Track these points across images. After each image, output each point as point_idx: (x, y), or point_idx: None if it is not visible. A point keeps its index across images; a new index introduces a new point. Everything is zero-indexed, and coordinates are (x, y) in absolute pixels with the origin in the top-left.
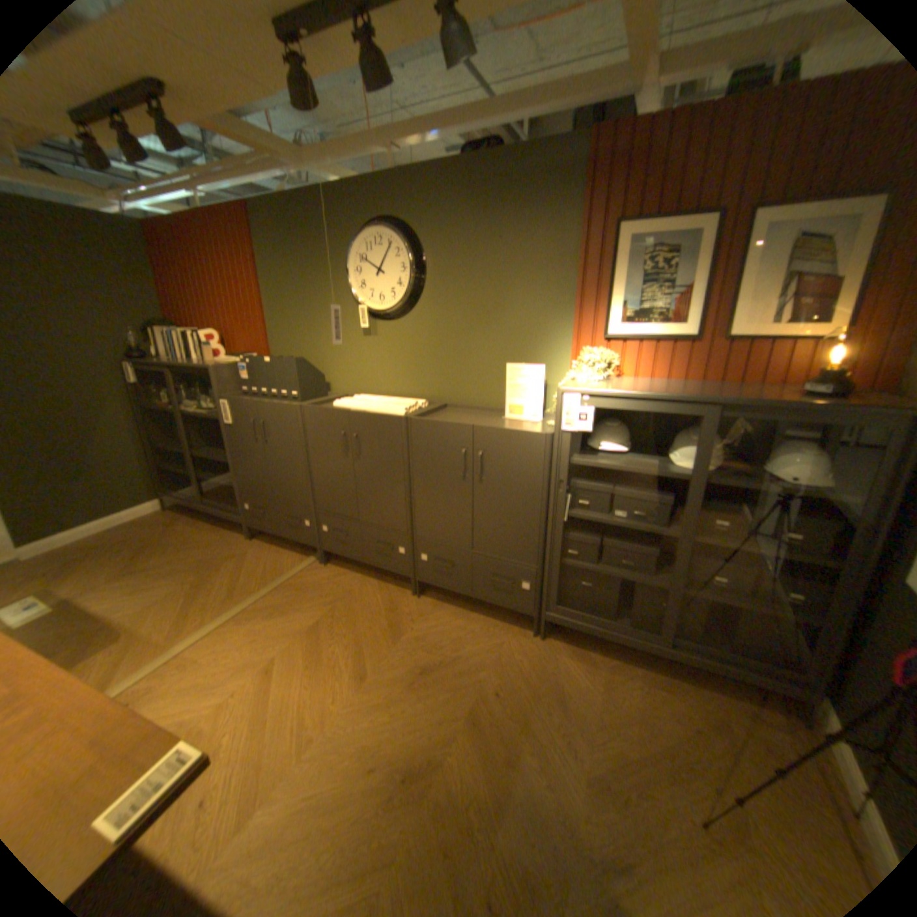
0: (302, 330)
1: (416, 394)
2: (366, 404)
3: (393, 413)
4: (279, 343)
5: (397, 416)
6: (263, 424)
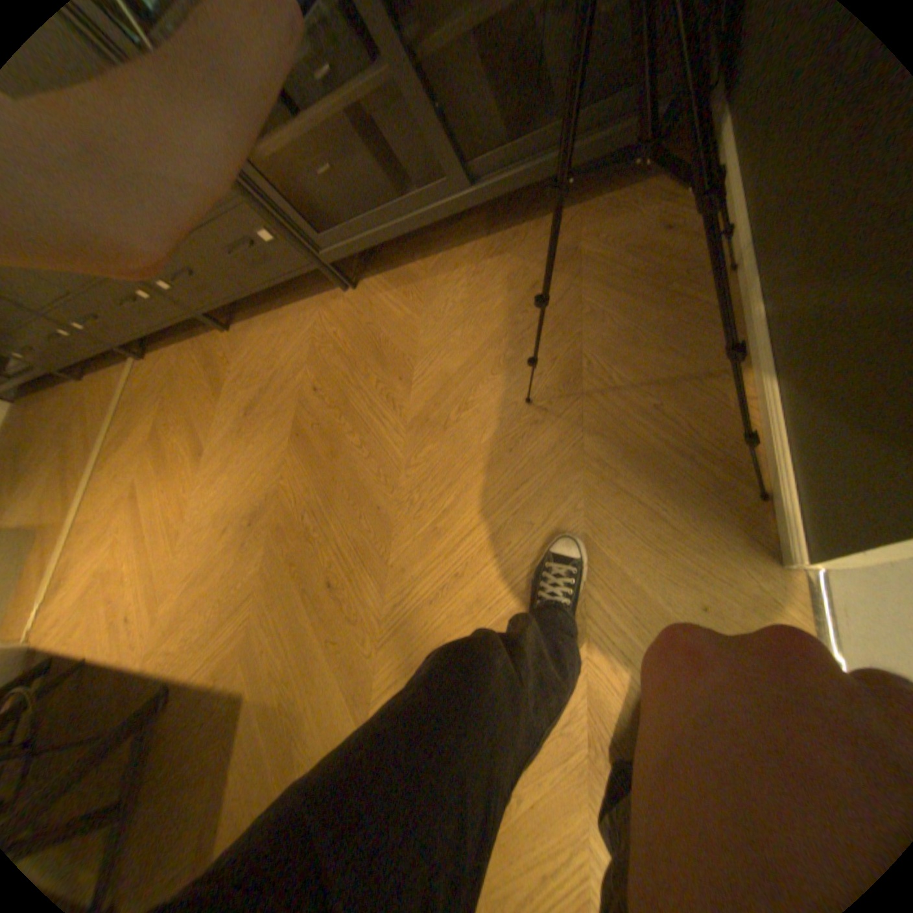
0: None
1: None
2: None
3: None
4: None
5: None
6: None
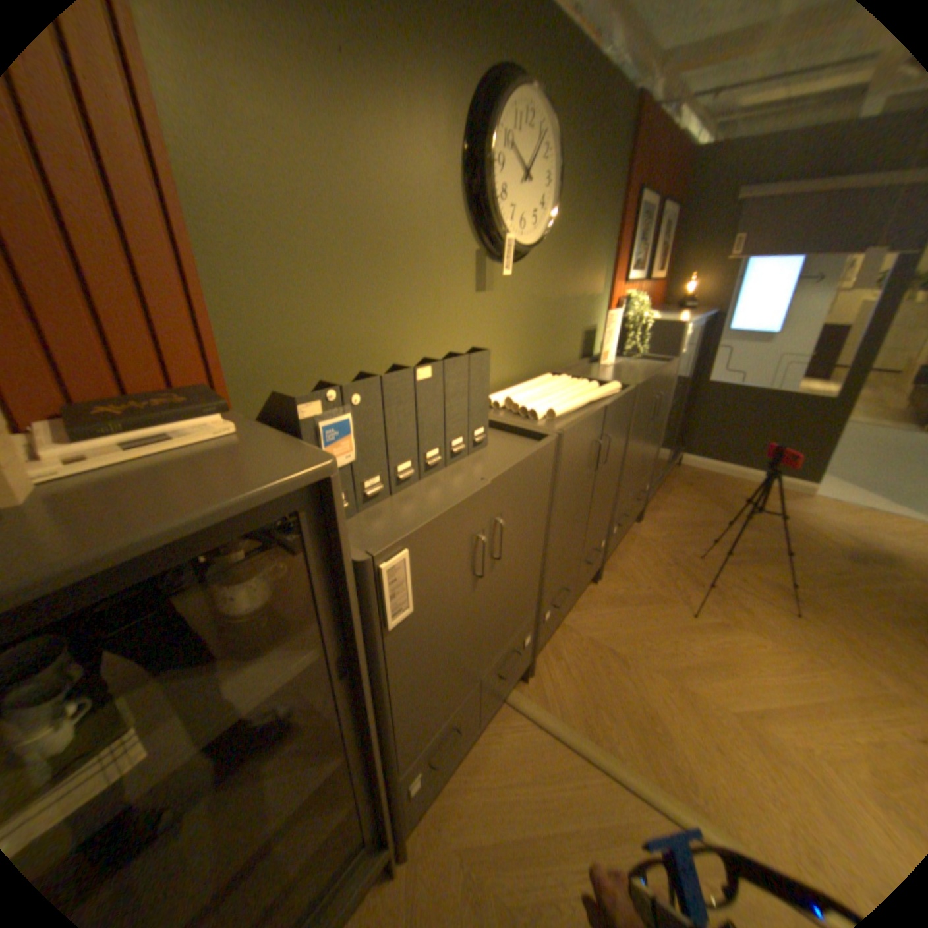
0: (349, 285)
1: (525, 371)
2: (568, 396)
3: (615, 389)
4: (264, 334)
5: (628, 388)
6: (498, 529)
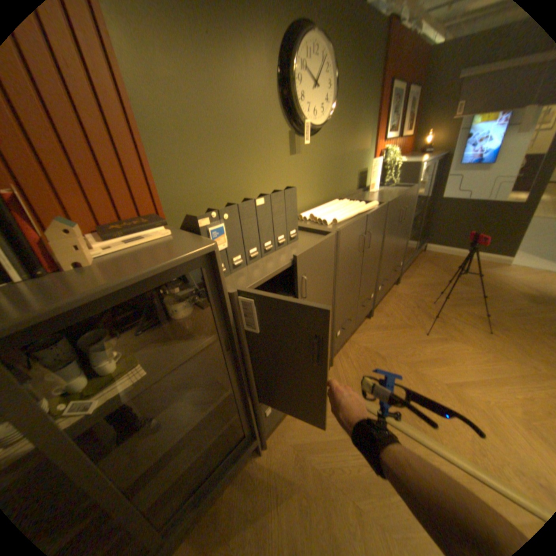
0: (220, 158)
1: (322, 199)
2: (345, 211)
3: (374, 205)
4: (180, 187)
5: (382, 204)
6: (303, 282)
